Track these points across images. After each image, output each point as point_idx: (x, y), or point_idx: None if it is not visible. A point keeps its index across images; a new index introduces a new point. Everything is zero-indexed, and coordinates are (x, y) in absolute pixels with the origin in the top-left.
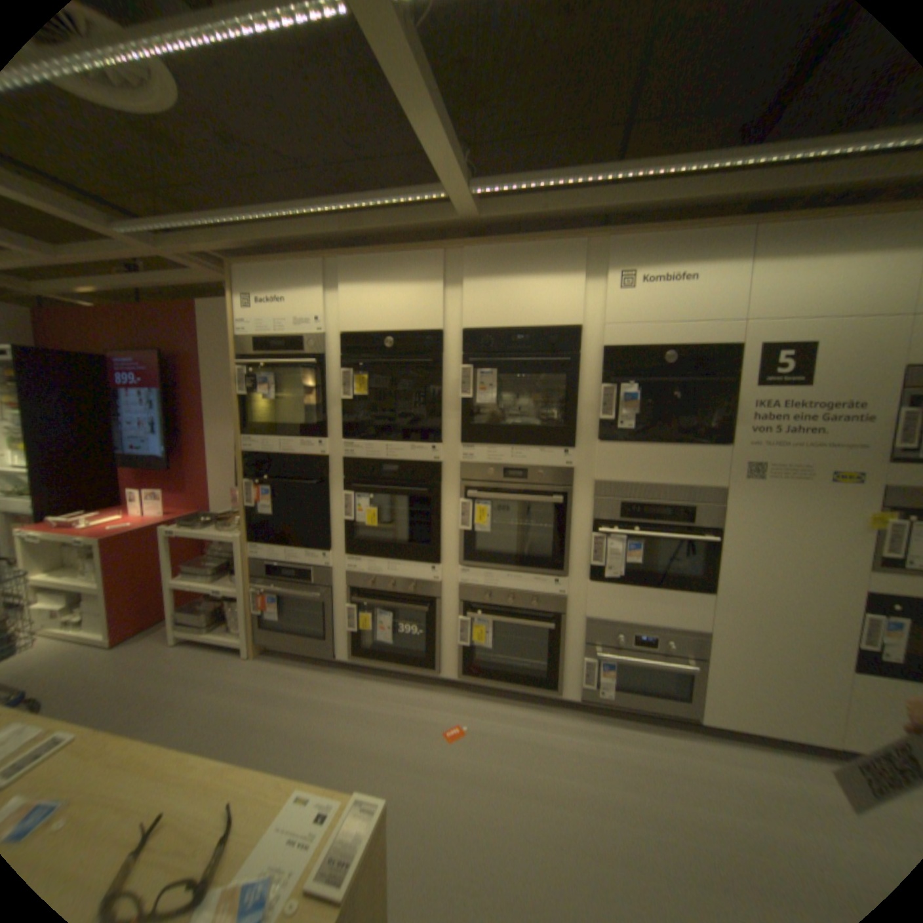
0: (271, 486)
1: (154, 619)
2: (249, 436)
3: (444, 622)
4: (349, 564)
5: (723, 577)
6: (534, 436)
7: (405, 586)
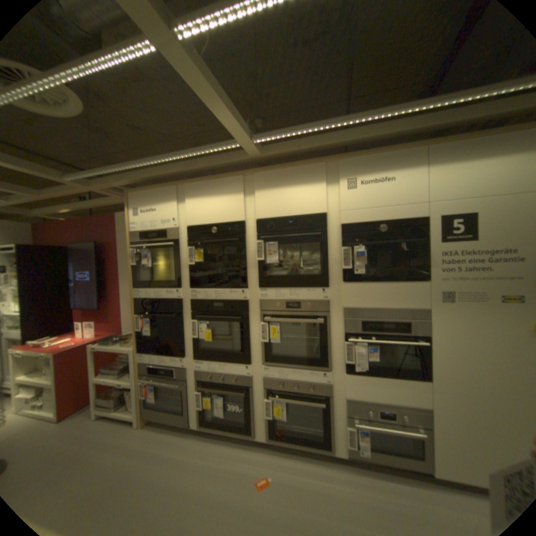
0: (150, 318)
1: (85, 402)
2: (137, 289)
3: (255, 403)
4: (195, 365)
5: (435, 369)
6: (303, 281)
7: (230, 379)
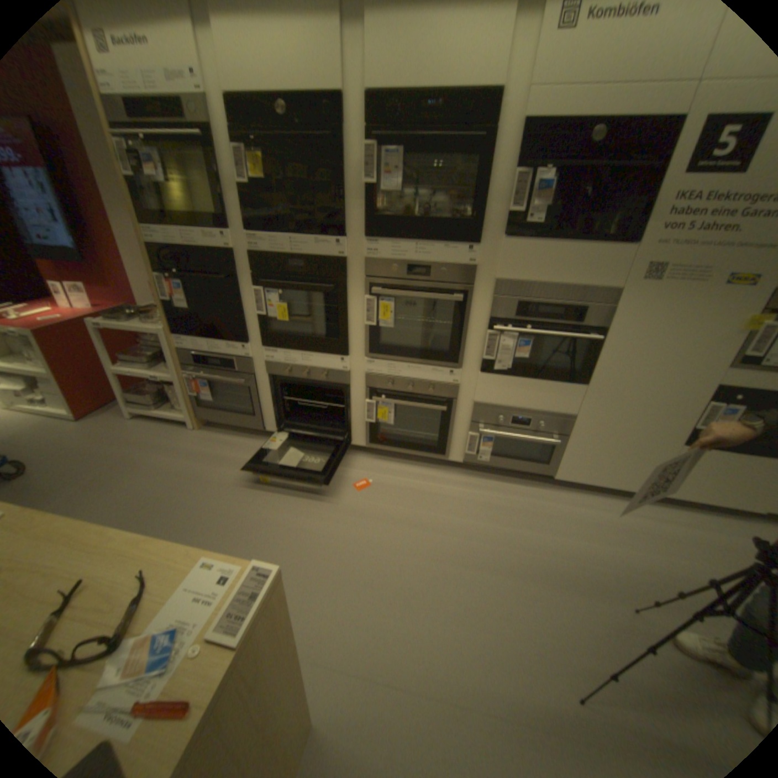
0: (182, 281)
1: (109, 398)
2: (147, 226)
3: (353, 403)
4: (266, 355)
5: (597, 370)
6: (439, 230)
7: (318, 375)
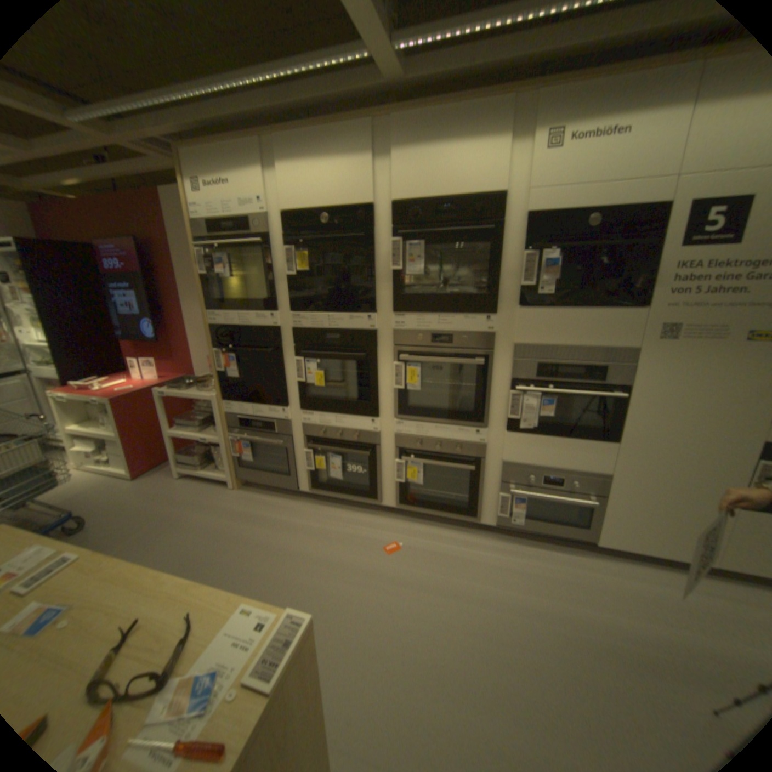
0: (236, 354)
1: (161, 459)
2: (212, 311)
3: (383, 463)
4: (303, 417)
5: (628, 428)
6: (459, 304)
7: (350, 435)
